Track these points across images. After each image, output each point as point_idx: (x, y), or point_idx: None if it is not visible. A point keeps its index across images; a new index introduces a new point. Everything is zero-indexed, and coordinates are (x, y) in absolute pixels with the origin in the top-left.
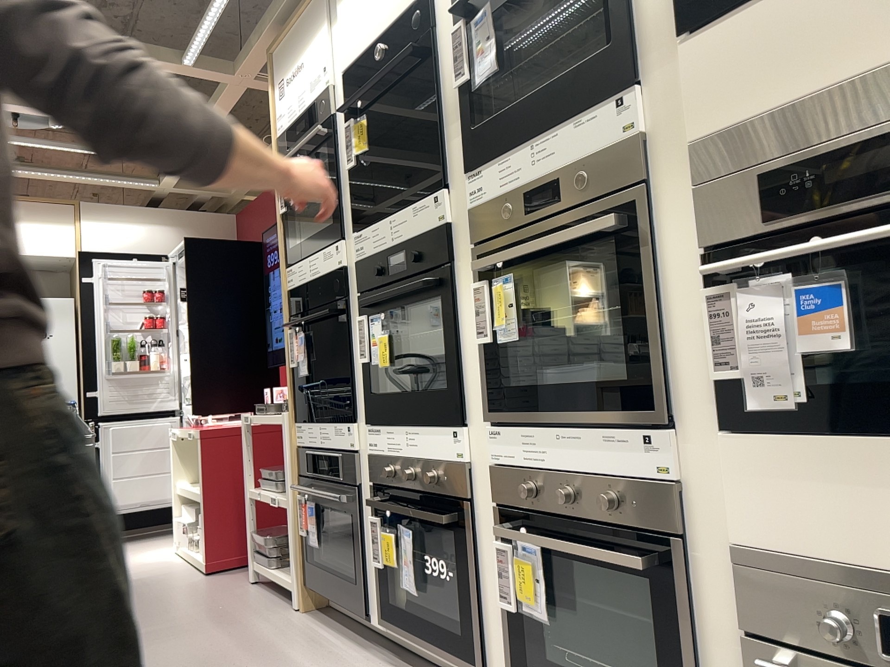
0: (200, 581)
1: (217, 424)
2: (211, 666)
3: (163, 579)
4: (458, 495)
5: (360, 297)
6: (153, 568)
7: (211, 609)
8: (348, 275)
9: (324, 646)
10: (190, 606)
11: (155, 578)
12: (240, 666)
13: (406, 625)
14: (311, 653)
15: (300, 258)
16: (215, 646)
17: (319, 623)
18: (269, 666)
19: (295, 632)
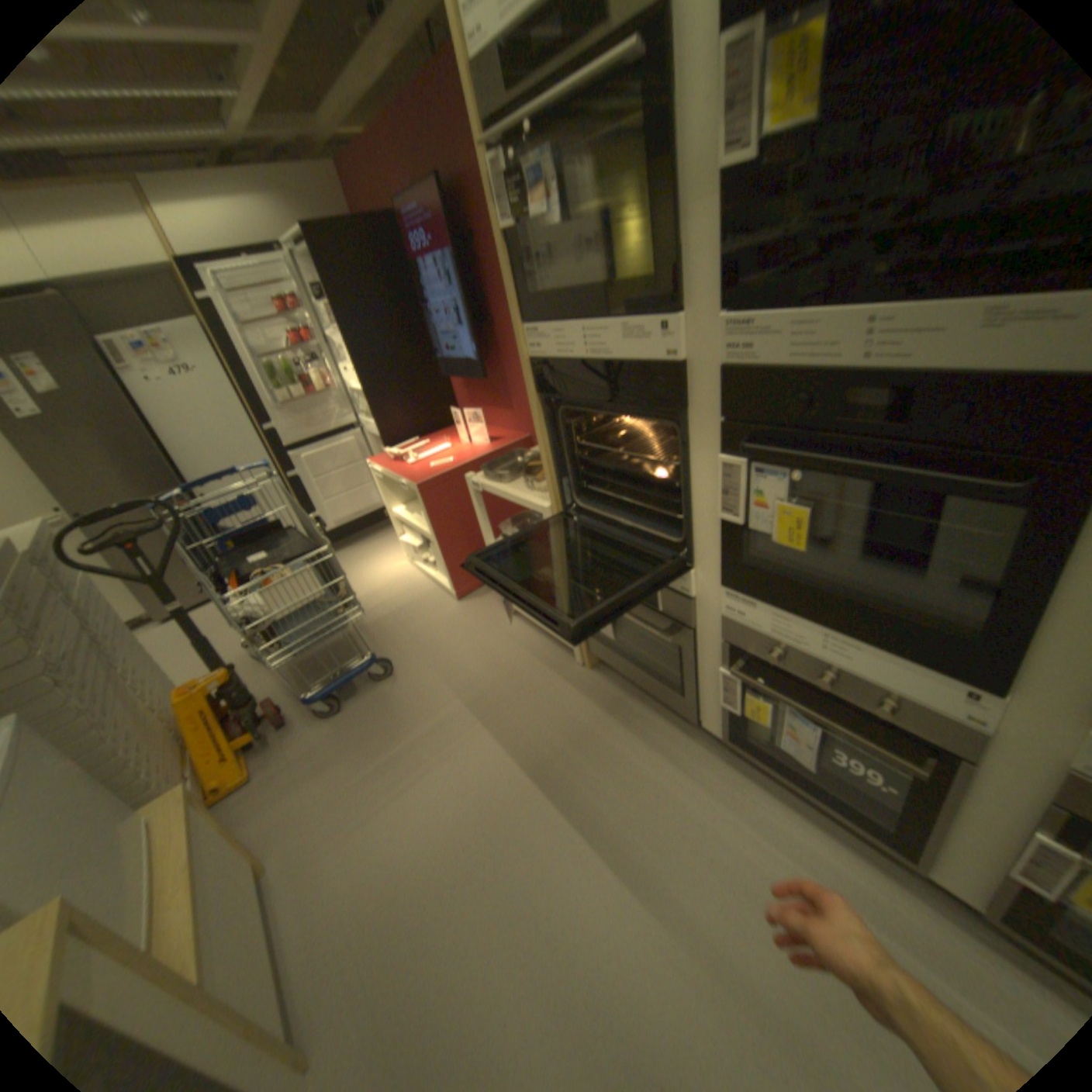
0: (457, 615)
1: (421, 466)
2: (555, 779)
3: (422, 613)
4: (950, 749)
5: (729, 427)
6: (401, 594)
7: (496, 667)
8: (691, 380)
9: (648, 735)
10: (473, 662)
11: (413, 612)
12: (584, 779)
13: (774, 766)
14: (643, 750)
15: (558, 320)
16: (538, 739)
17: (618, 692)
18: (614, 778)
19: (603, 709)
